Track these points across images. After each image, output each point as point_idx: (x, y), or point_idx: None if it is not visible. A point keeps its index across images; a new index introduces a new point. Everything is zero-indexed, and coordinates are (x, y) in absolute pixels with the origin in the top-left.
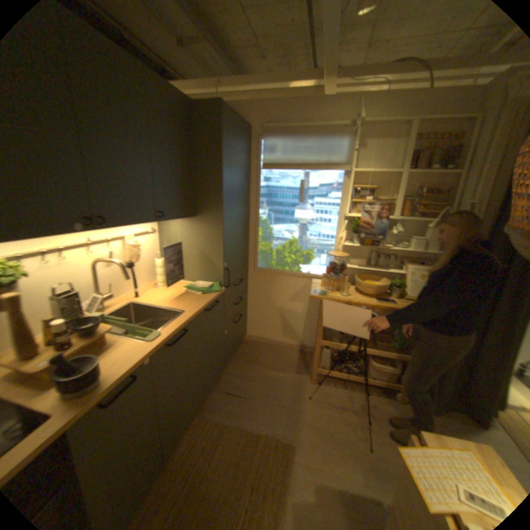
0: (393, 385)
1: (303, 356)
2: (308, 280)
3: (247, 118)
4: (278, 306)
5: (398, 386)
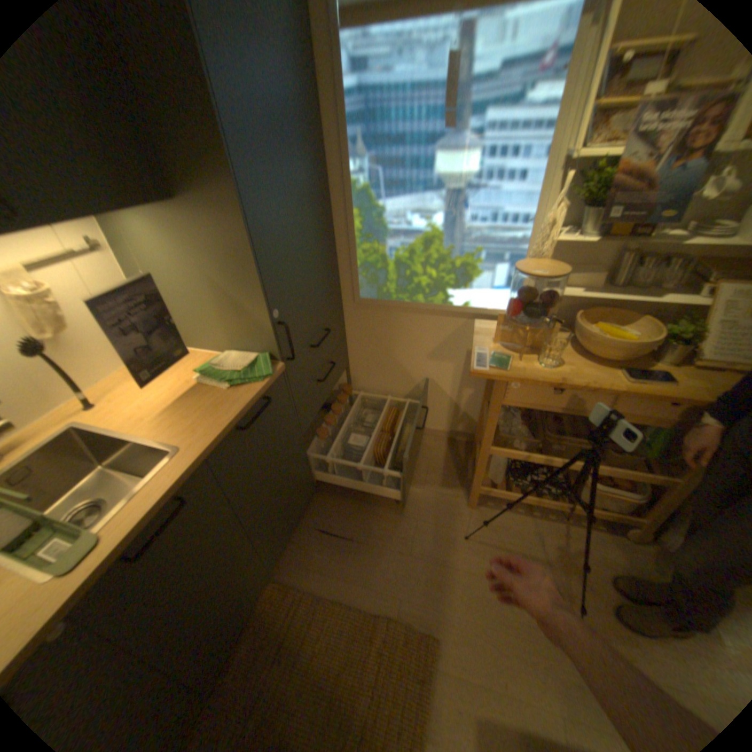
0: (626, 518)
1: (455, 449)
2: (466, 321)
3: None
4: (407, 369)
5: (637, 520)
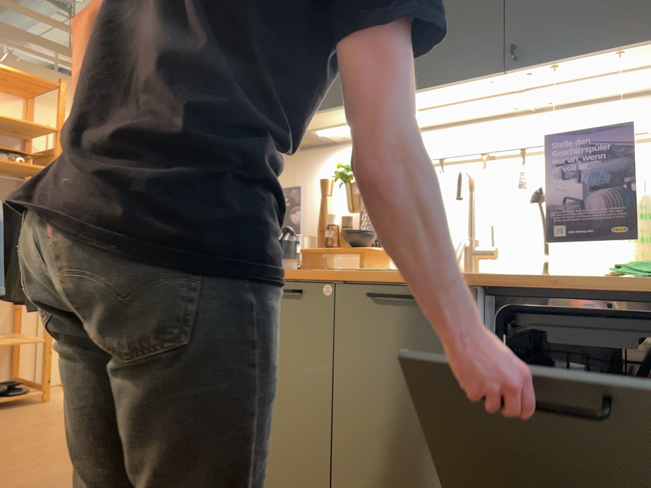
0: None
1: None
2: None
3: None
4: None
5: None
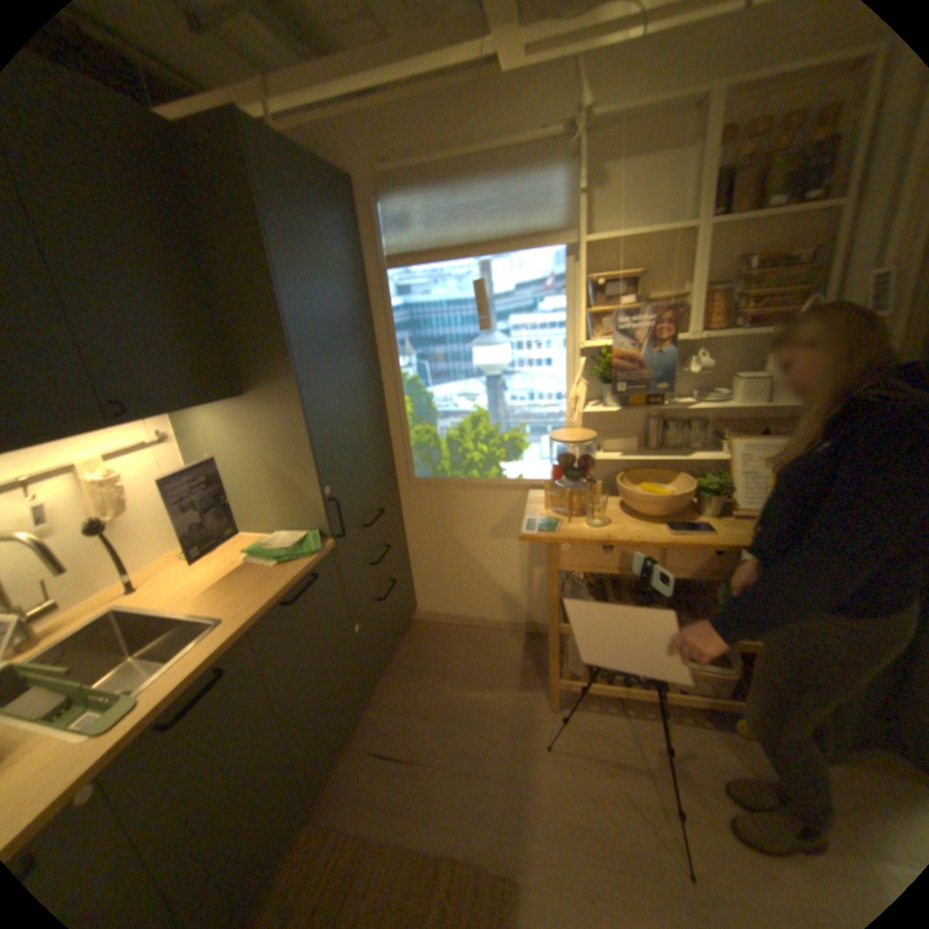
0: (727, 703)
1: (534, 645)
2: (522, 493)
3: (339, 161)
4: (470, 551)
5: (738, 704)
